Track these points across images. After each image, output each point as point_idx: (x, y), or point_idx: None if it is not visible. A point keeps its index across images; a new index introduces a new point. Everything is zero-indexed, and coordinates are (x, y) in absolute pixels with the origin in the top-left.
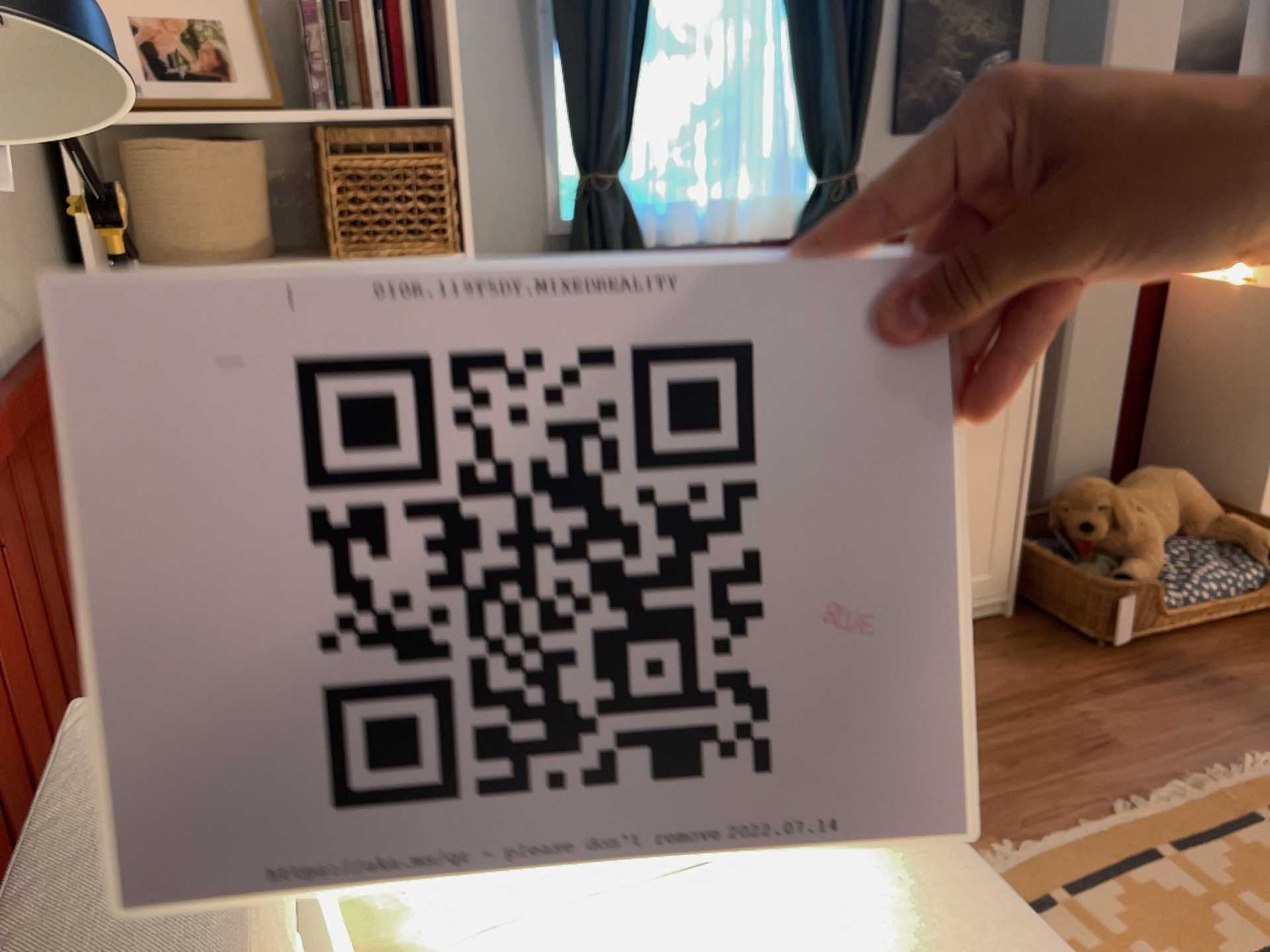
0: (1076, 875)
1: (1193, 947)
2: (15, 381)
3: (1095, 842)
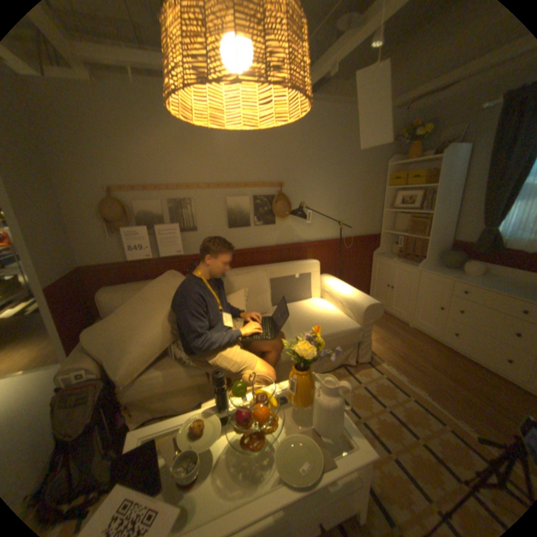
0: (423, 404)
1: (411, 420)
2: (342, 239)
3: (441, 412)
